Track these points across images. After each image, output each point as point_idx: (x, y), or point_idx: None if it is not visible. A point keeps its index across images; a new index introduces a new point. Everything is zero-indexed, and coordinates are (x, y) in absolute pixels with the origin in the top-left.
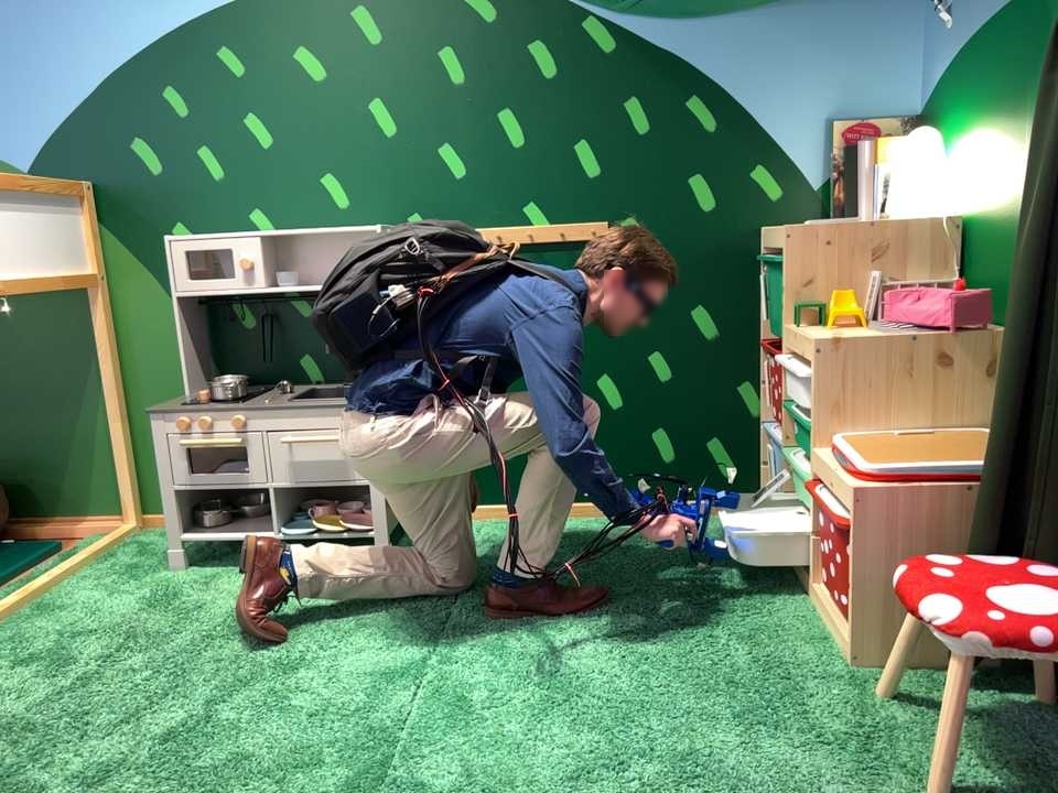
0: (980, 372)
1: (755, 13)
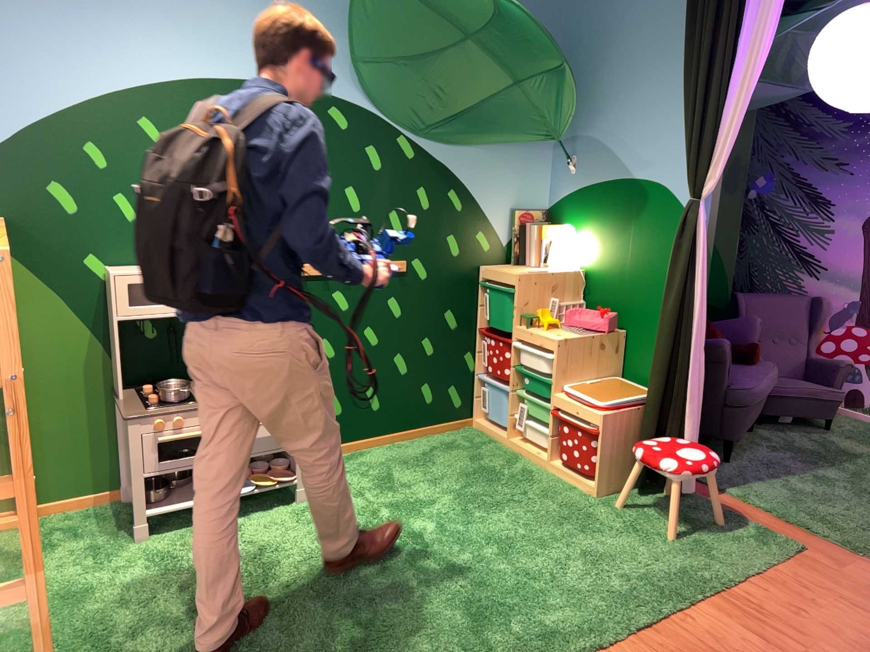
0: (611, 350)
1: (485, 151)
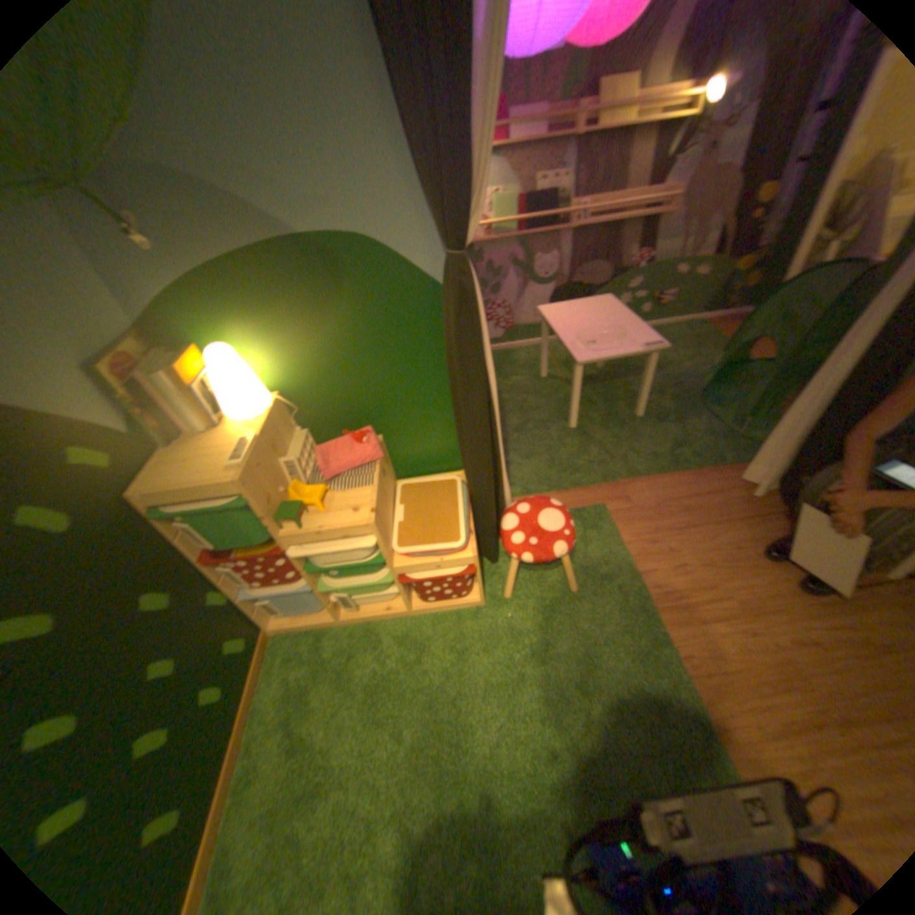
0: (387, 462)
1: None
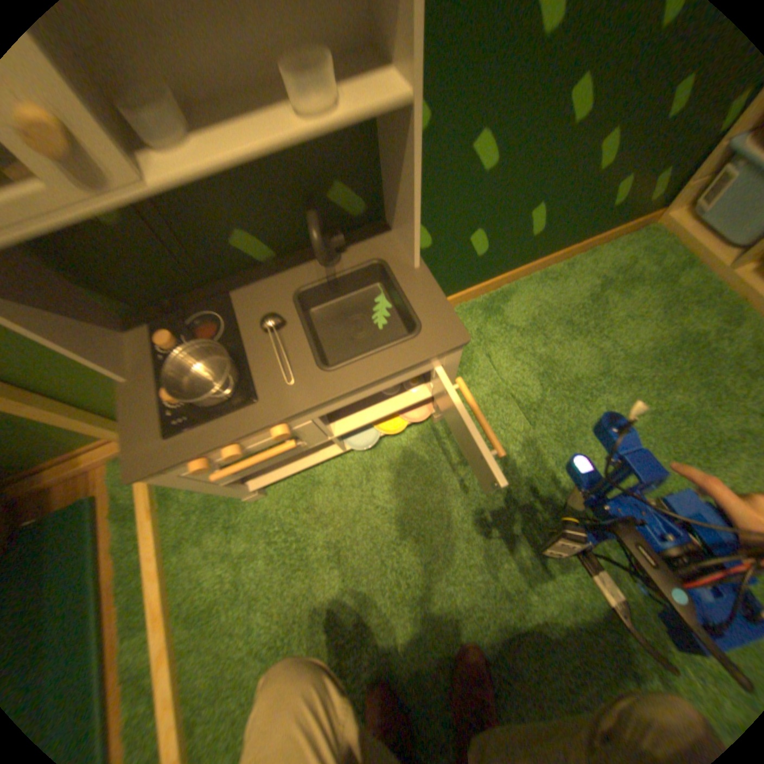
0: None
1: None
